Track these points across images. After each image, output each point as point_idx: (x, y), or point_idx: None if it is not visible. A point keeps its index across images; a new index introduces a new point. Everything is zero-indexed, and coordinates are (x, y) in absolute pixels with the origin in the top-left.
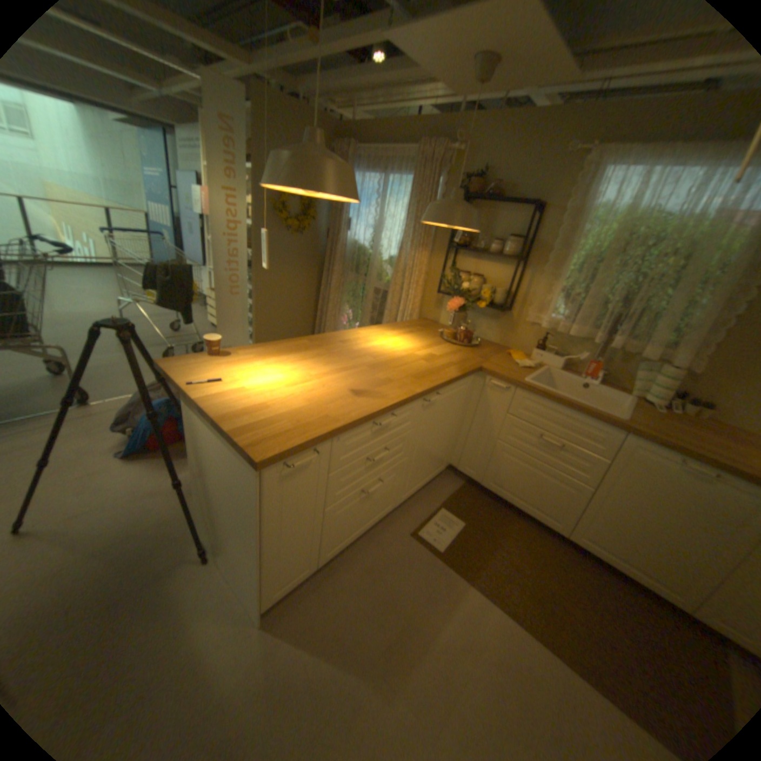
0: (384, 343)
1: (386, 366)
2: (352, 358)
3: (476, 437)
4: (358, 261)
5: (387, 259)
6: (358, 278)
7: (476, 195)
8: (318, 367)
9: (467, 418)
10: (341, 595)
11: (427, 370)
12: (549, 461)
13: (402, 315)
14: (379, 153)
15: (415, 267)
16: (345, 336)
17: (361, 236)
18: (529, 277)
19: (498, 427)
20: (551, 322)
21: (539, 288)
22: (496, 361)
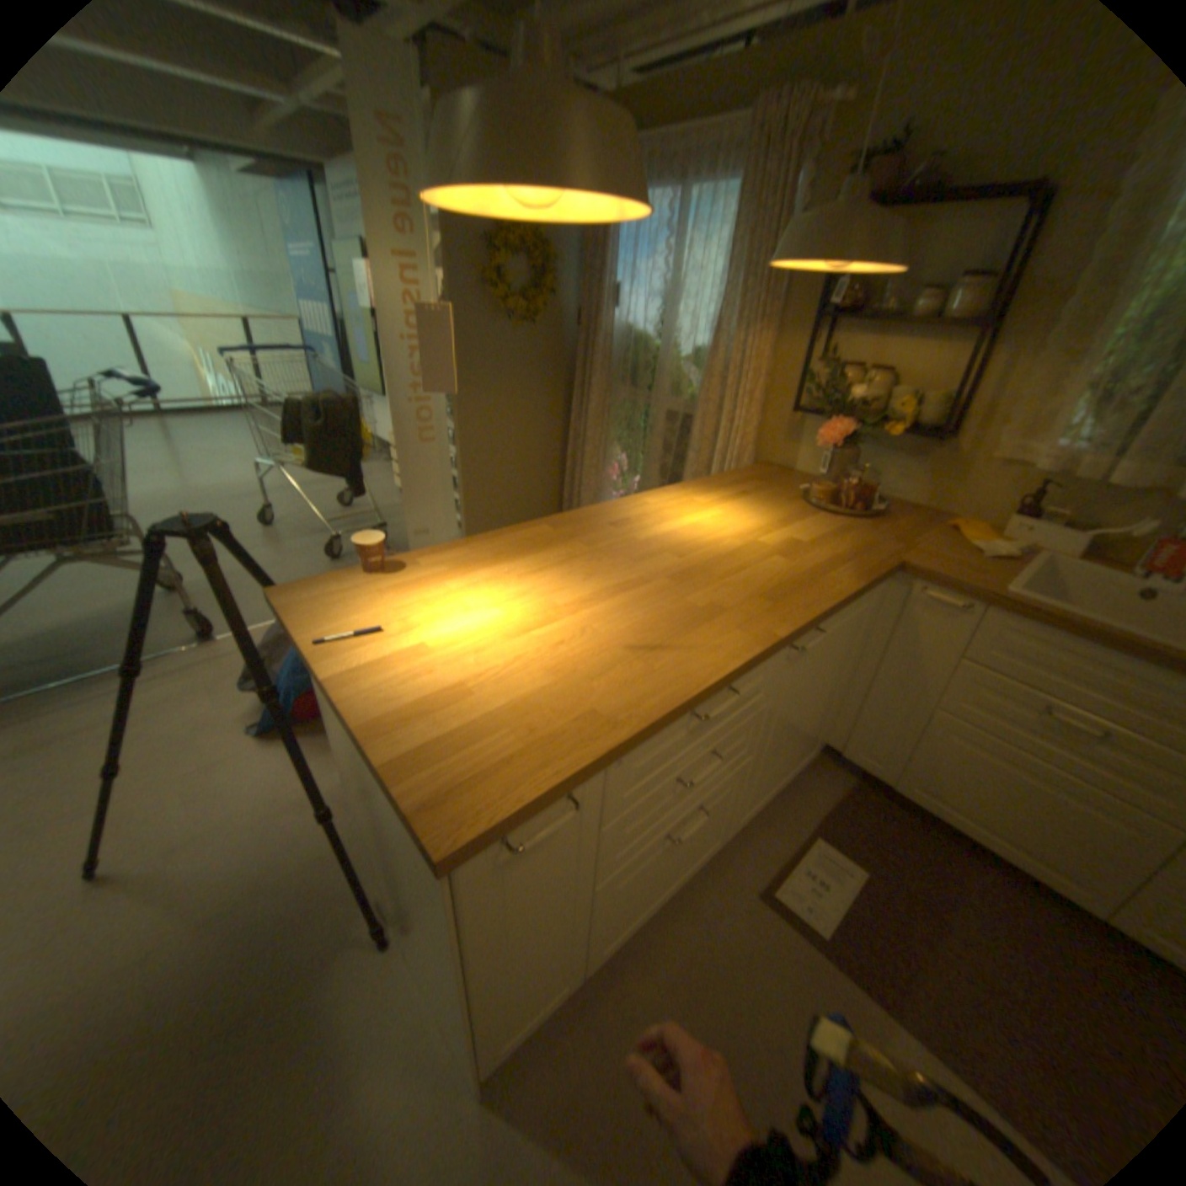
0: (695, 520)
1: (706, 573)
2: (636, 558)
3: (886, 700)
4: (635, 363)
5: (690, 352)
6: (636, 394)
7: (883, 194)
8: (570, 583)
9: (866, 660)
10: (632, 1030)
11: (792, 576)
12: (1065, 762)
13: (721, 457)
14: (670, 143)
15: (746, 362)
16: (619, 509)
17: (639, 314)
18: (1005, 361)
19: (939, 684)
20: (1060, 456)
21: (1032, 382)
22: (931, 546)
